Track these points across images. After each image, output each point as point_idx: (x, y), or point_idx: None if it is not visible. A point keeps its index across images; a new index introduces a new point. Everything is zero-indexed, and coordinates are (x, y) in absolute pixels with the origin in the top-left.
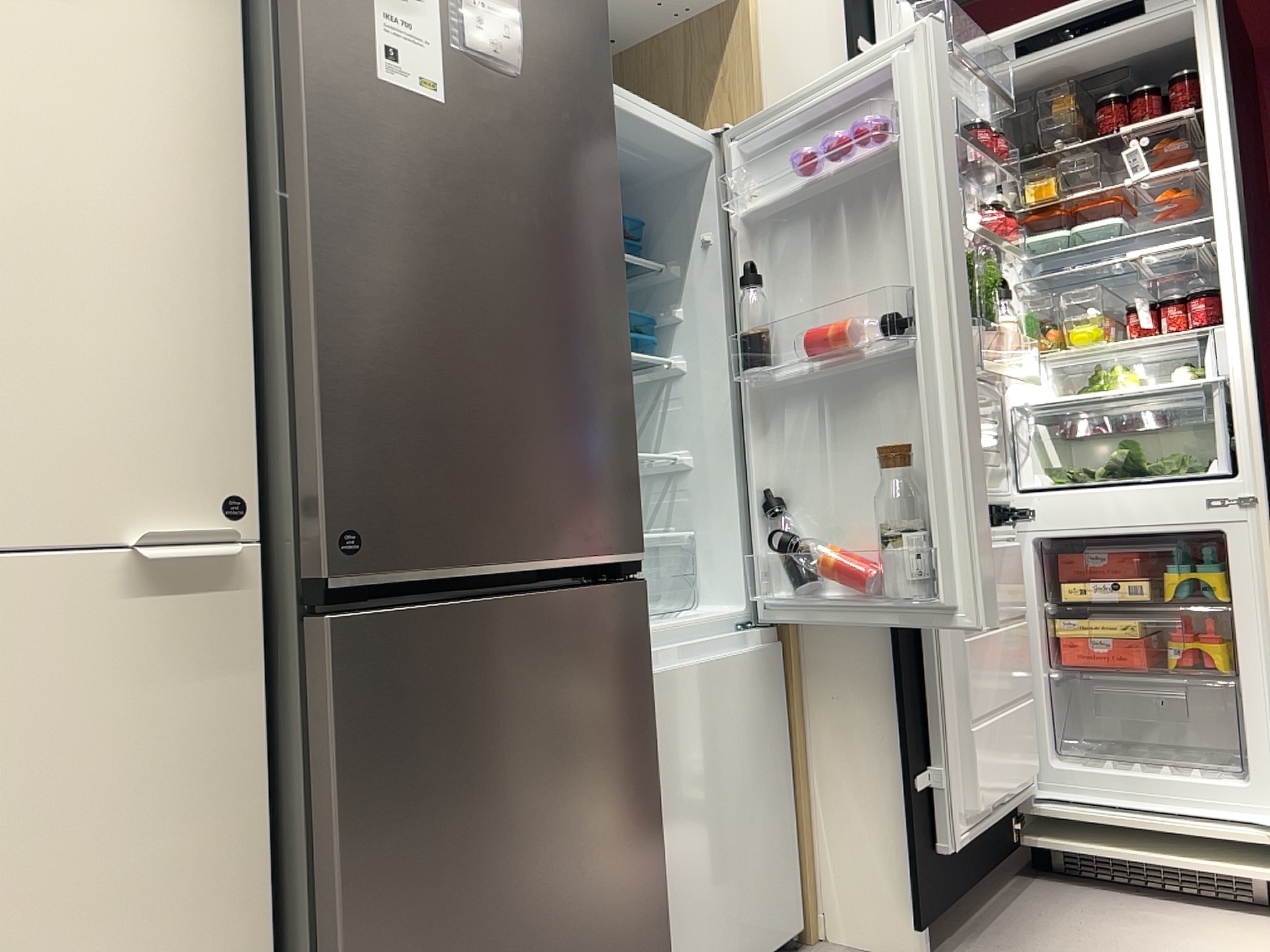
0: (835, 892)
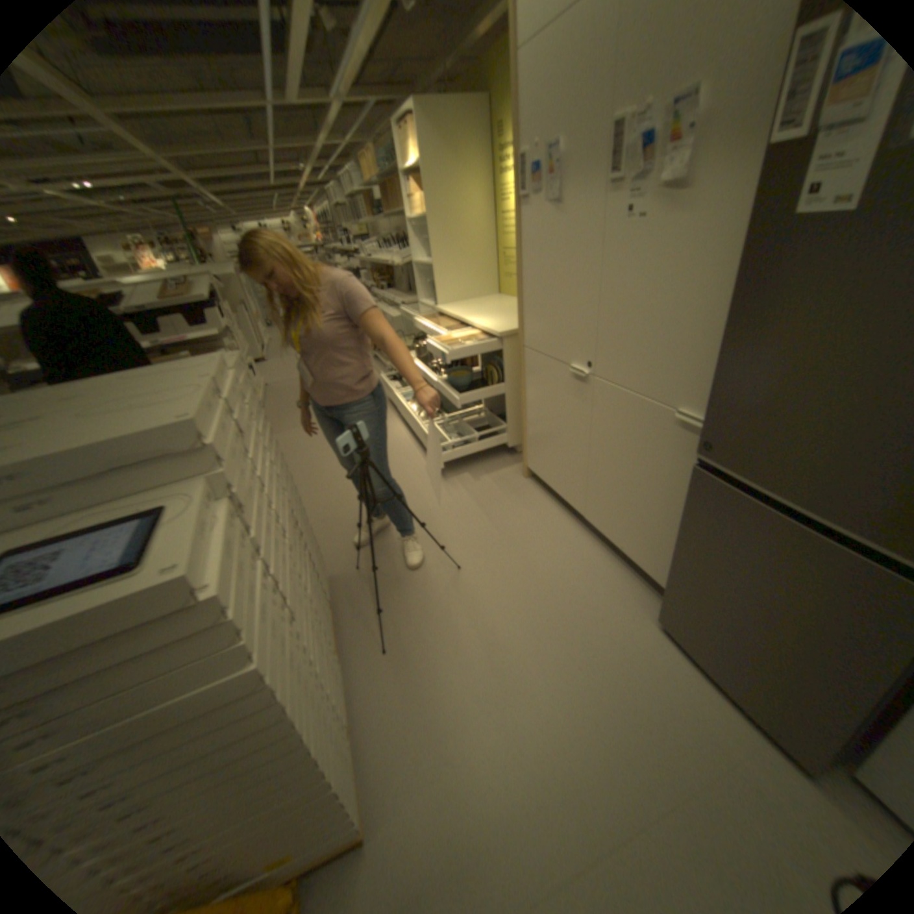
0: None
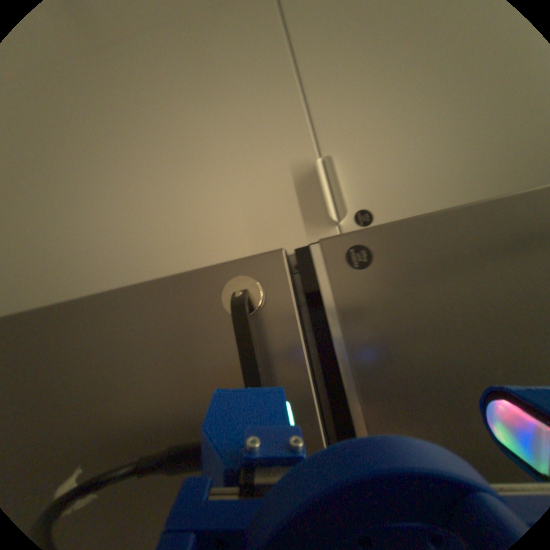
0: None
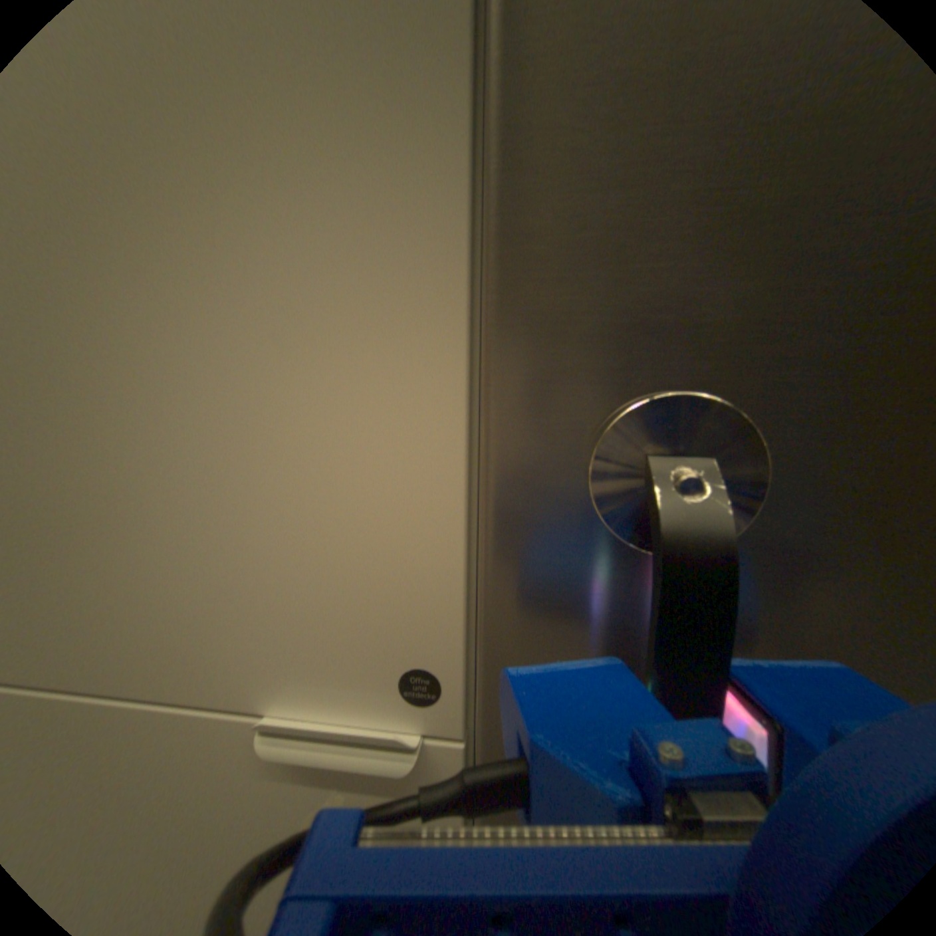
0: None
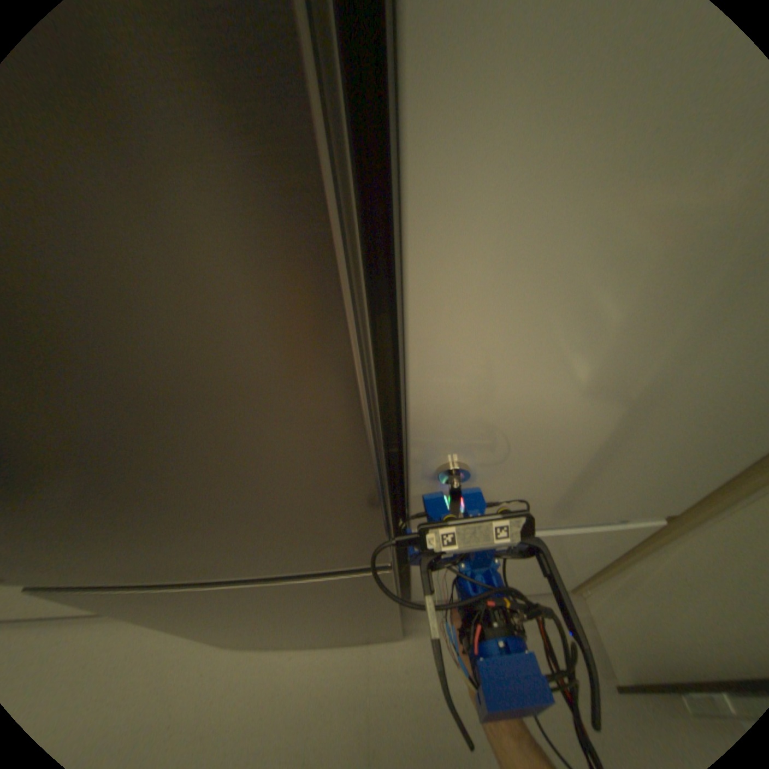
0: (599, 602)
